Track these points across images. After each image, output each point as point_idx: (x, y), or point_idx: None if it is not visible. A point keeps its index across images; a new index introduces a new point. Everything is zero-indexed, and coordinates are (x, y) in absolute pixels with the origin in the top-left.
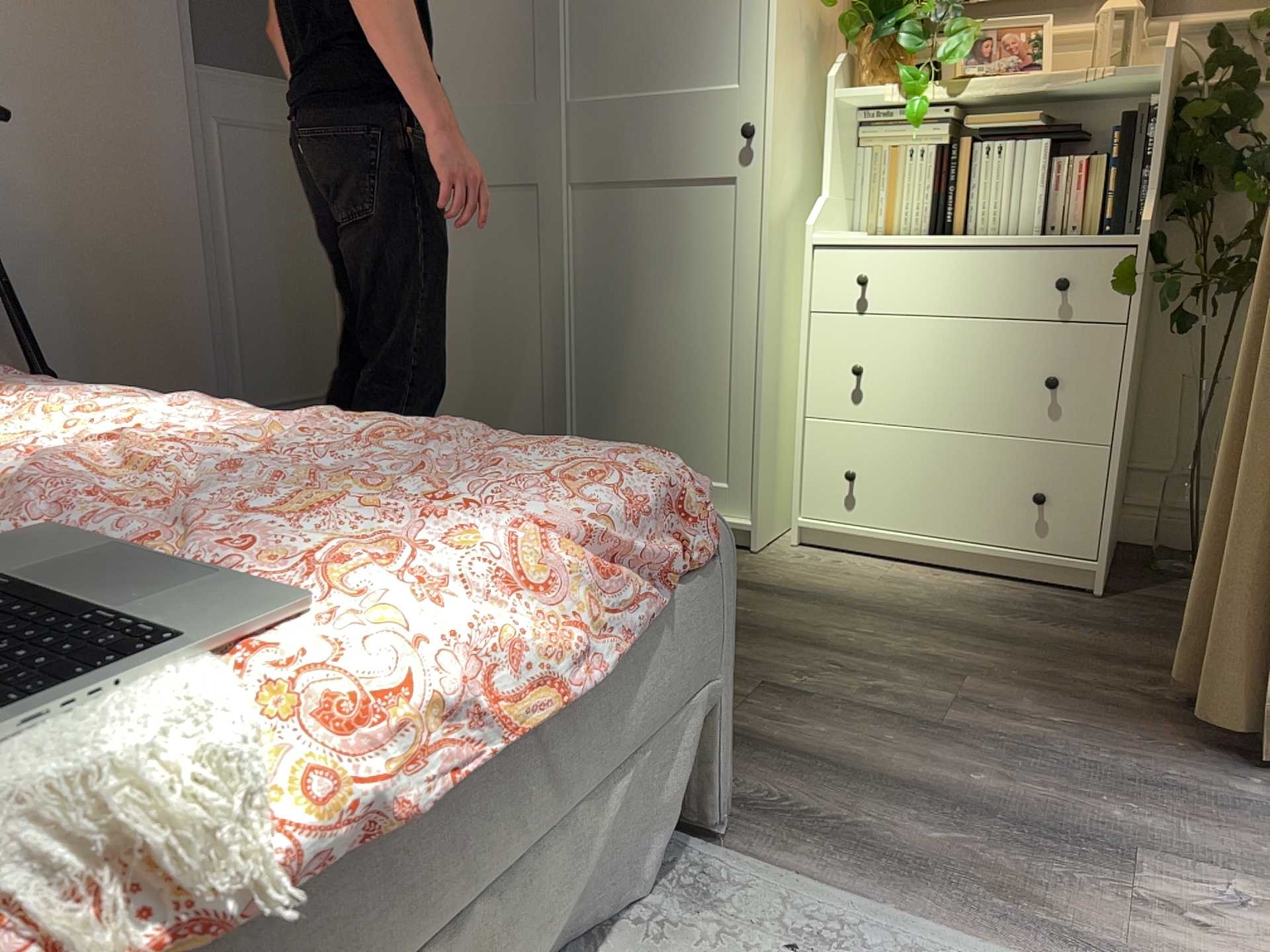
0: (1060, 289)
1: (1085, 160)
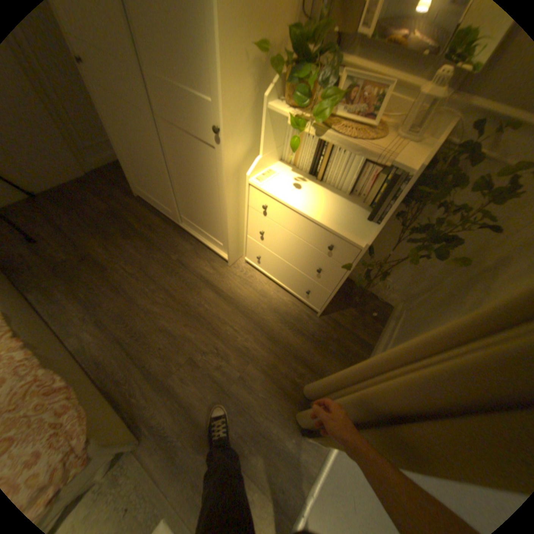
0: (329, 248)
1: (380, 169)
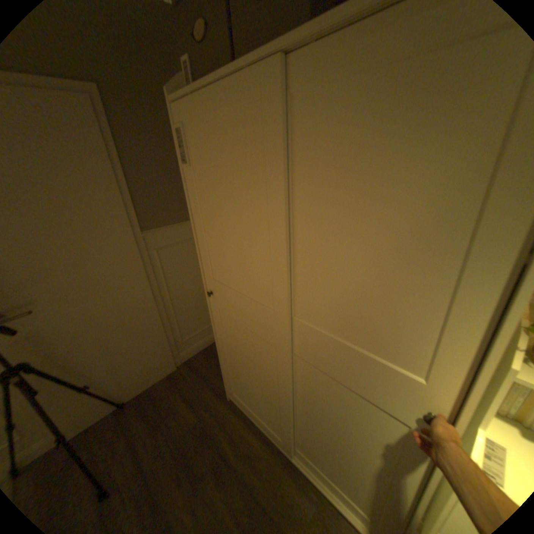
0: None
1: None
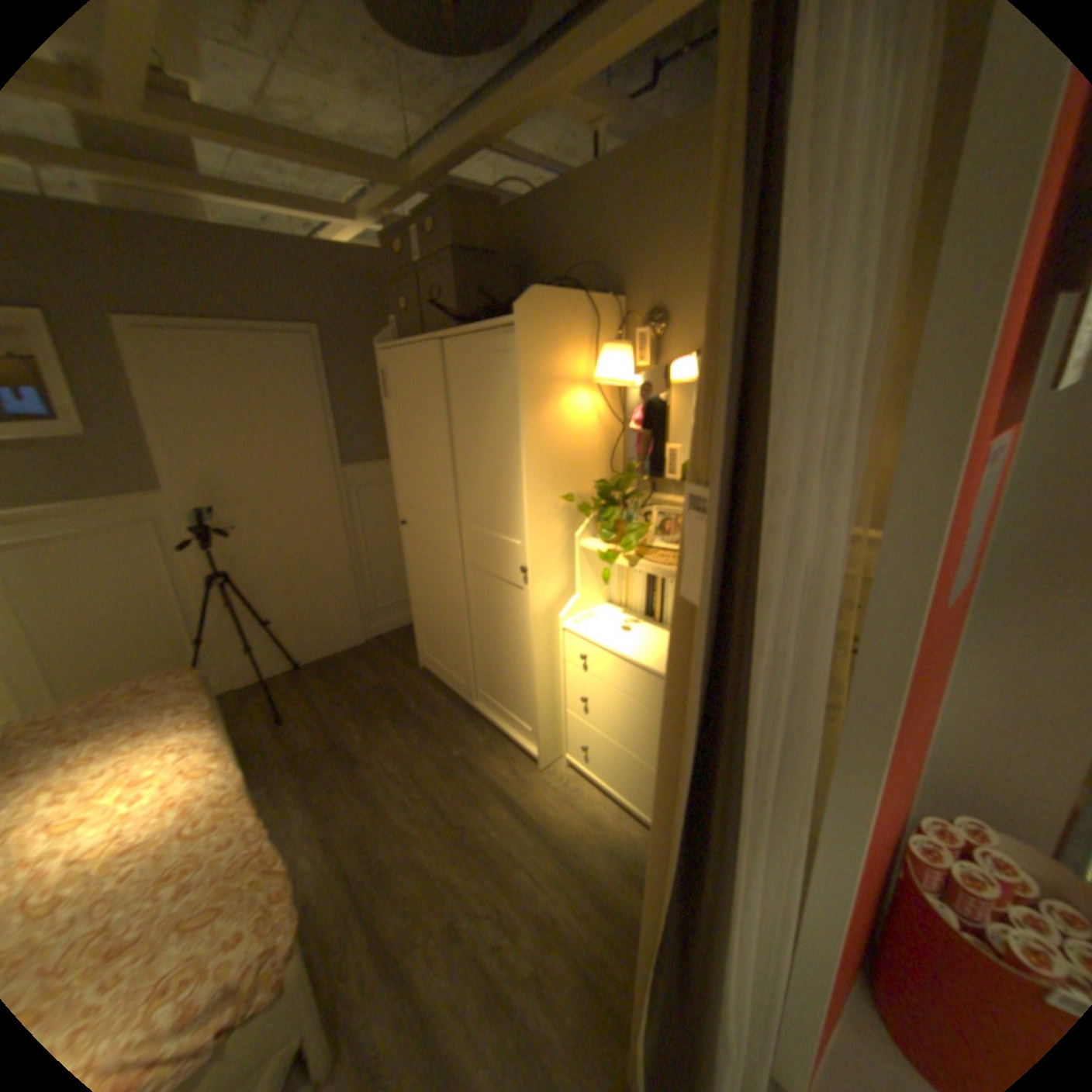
0: None
1: None
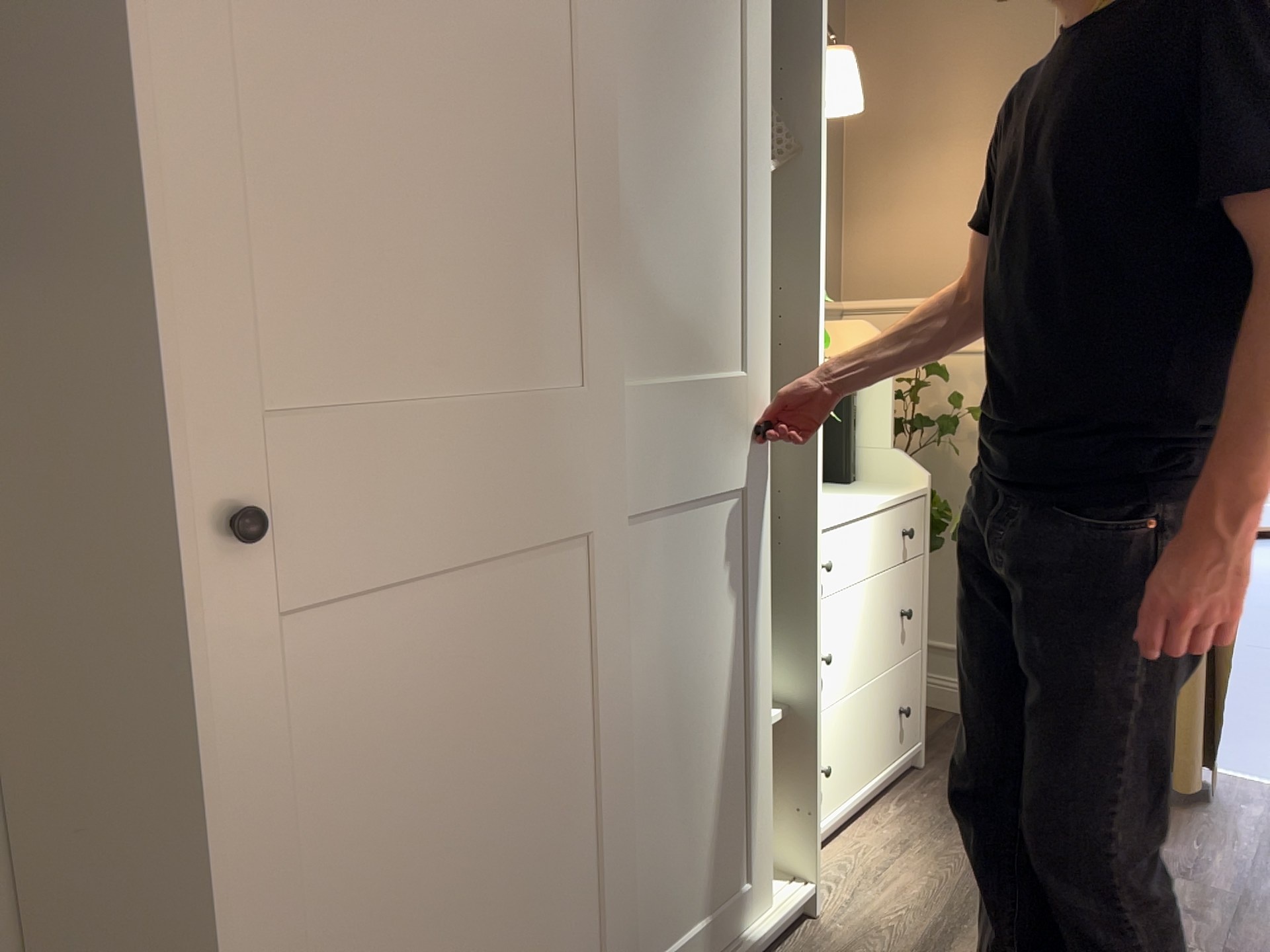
0: (905, 535)
1: None
